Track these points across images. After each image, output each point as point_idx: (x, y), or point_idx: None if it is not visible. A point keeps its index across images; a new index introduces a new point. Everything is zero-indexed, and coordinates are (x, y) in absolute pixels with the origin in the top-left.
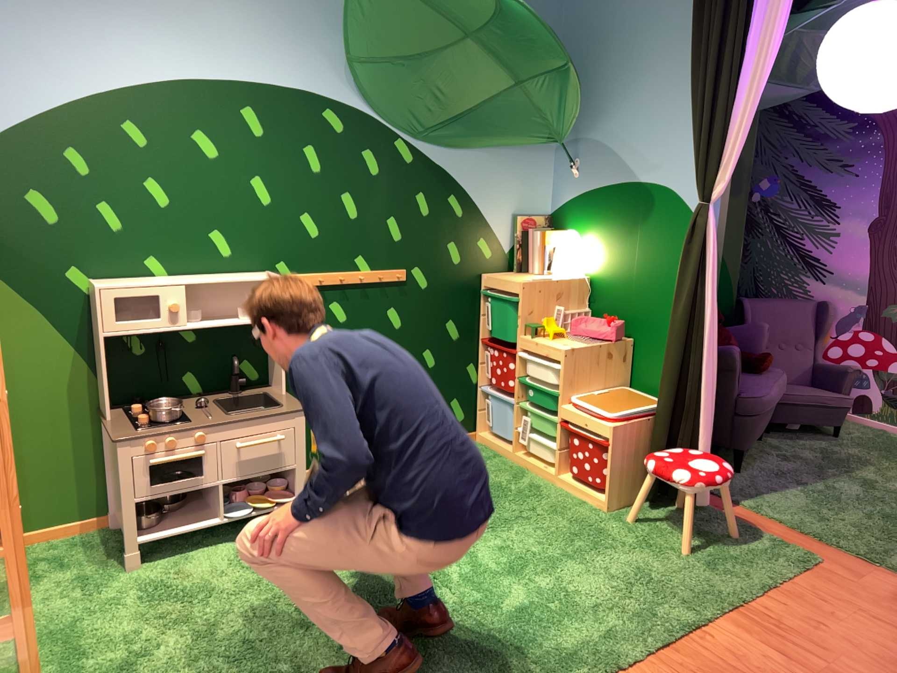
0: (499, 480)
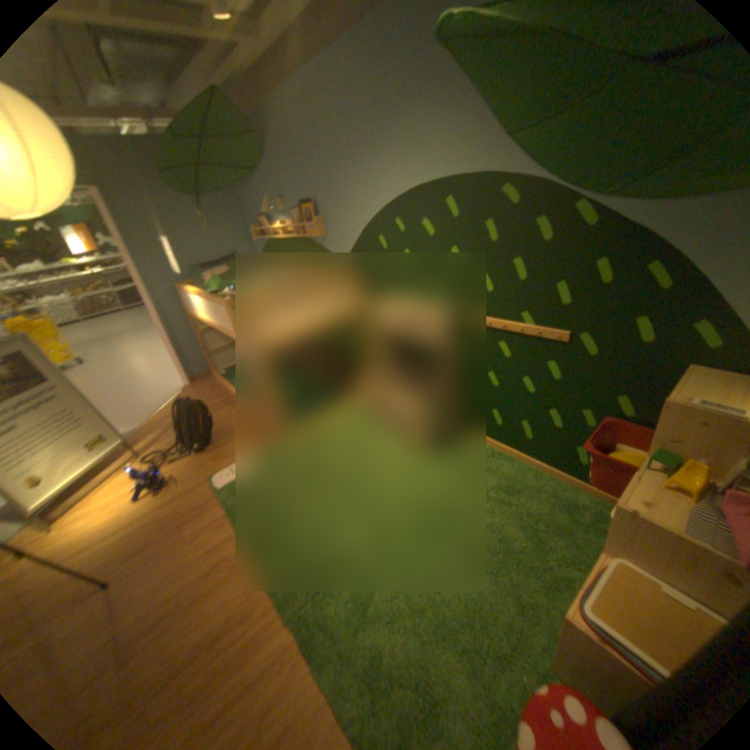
0: (559, 550)
